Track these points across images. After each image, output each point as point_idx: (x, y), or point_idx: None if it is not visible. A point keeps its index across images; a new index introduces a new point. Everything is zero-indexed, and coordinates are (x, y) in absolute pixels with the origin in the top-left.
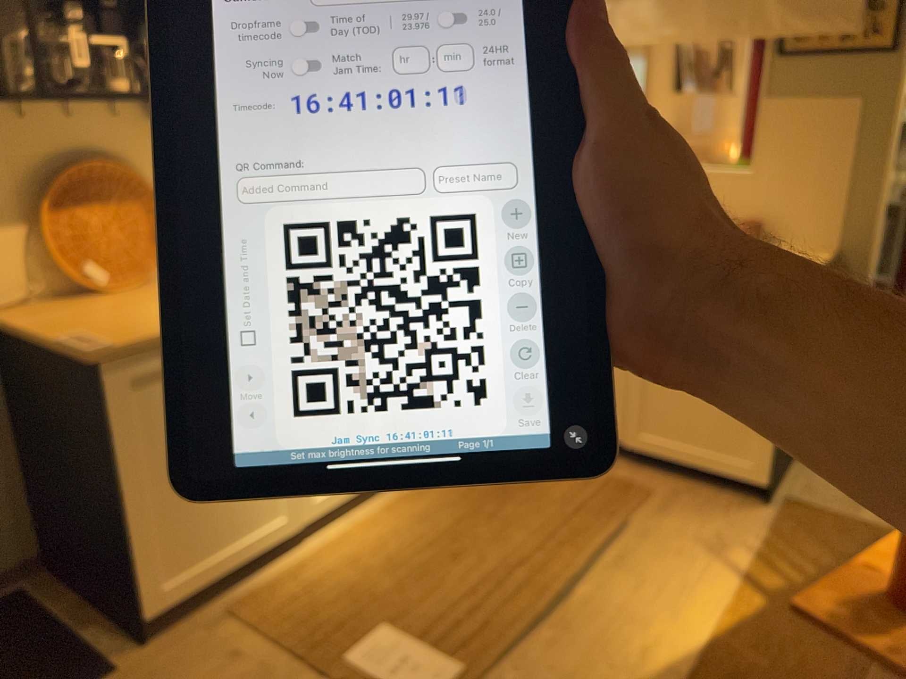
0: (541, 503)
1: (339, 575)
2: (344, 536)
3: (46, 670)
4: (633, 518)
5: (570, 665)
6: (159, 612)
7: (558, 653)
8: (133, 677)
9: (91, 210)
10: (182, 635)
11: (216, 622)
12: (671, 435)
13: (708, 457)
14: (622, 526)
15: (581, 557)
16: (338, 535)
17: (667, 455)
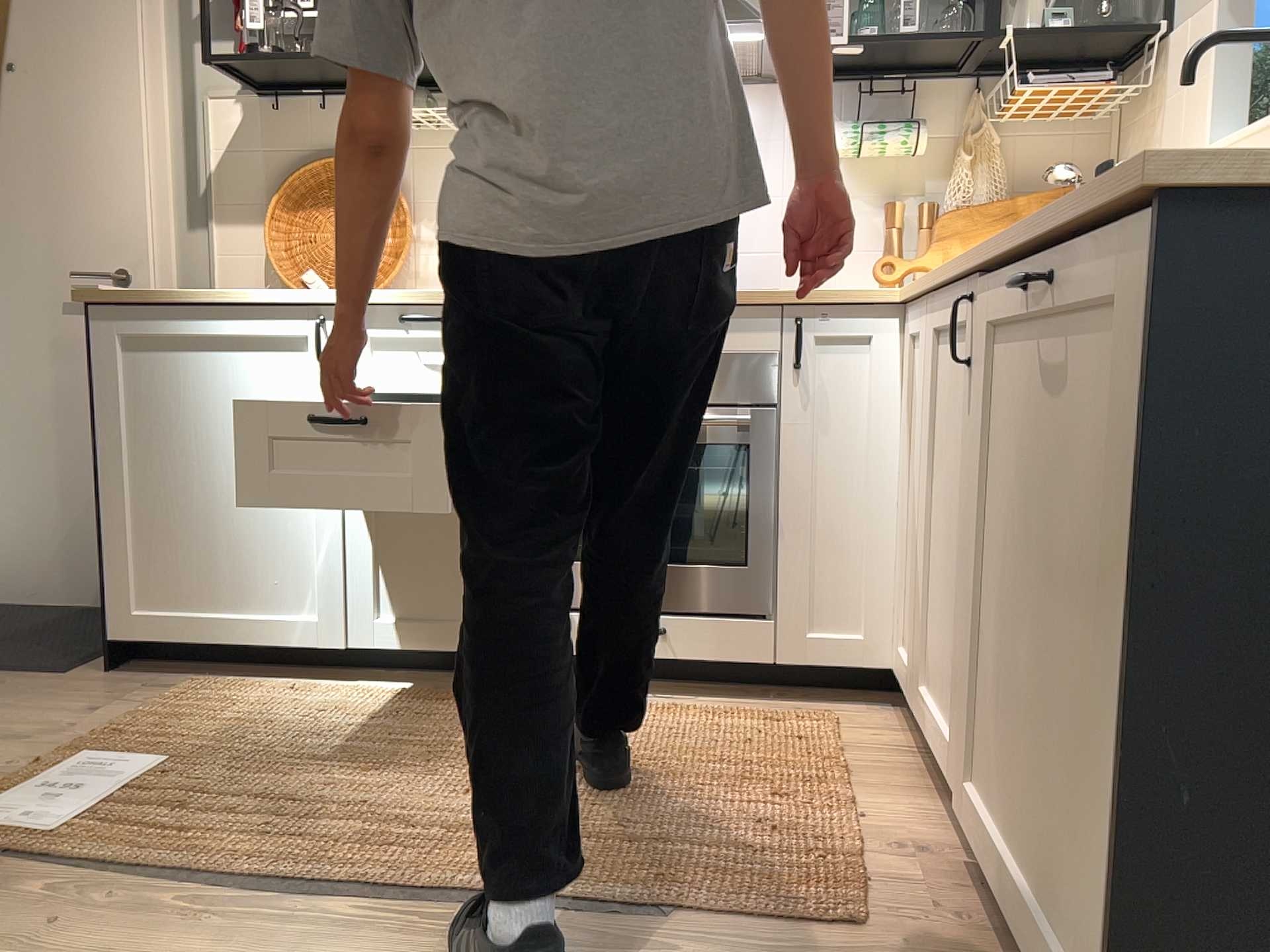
0: (640, 805)
1: (285, 713)
2: (385, 695)
3: (67, 651)
4: (693, 921)
5: (77, 951)
6: (124, 638)
7: (114, 931)
8: (55, 683)
9: (328, 213)
10: (135, 681)
11: (162, 688)
12: (1010, 808)
13: (1040, 911)
14: (638, 911)
15: (464, 885)
16: (389, 693)
17: (998, 869)
